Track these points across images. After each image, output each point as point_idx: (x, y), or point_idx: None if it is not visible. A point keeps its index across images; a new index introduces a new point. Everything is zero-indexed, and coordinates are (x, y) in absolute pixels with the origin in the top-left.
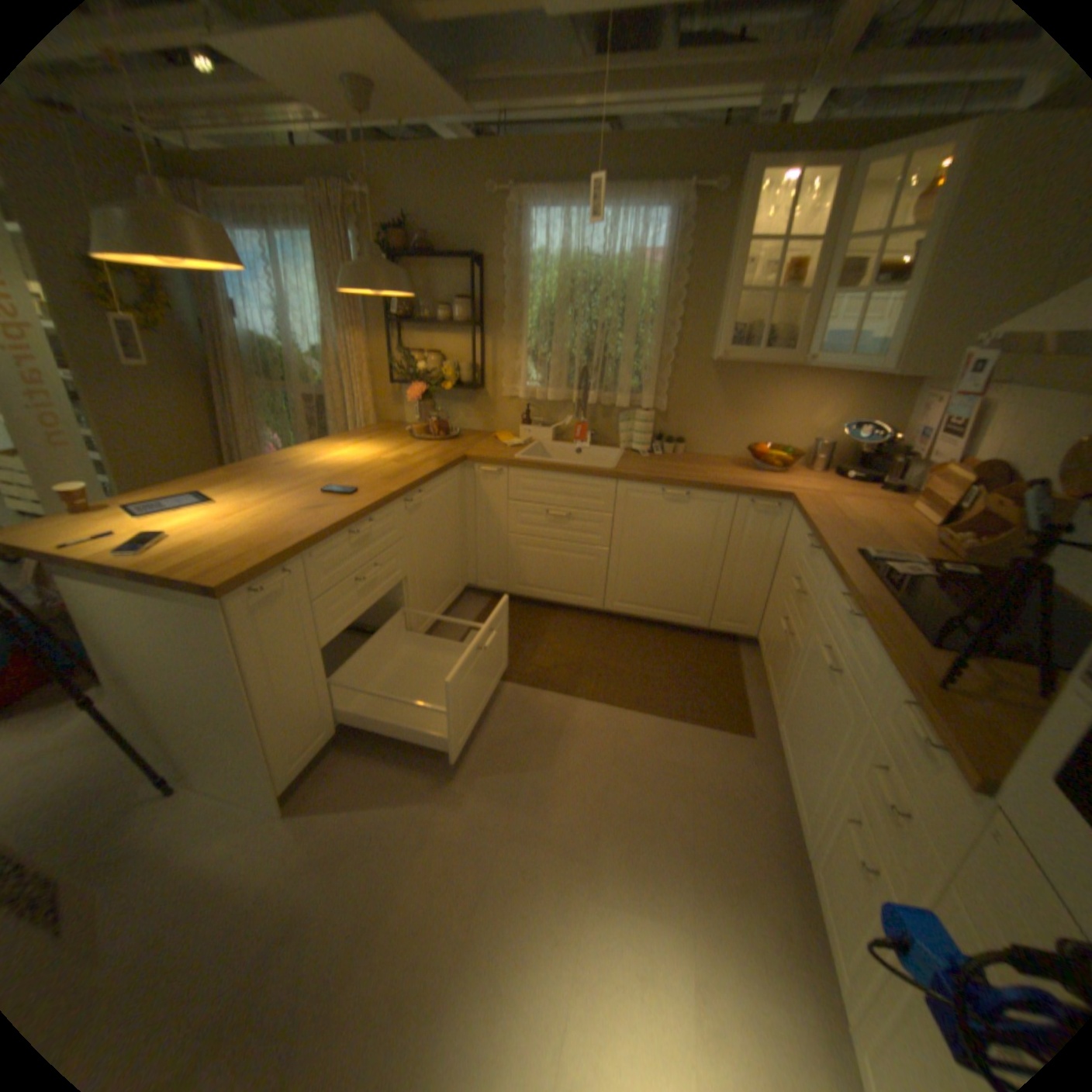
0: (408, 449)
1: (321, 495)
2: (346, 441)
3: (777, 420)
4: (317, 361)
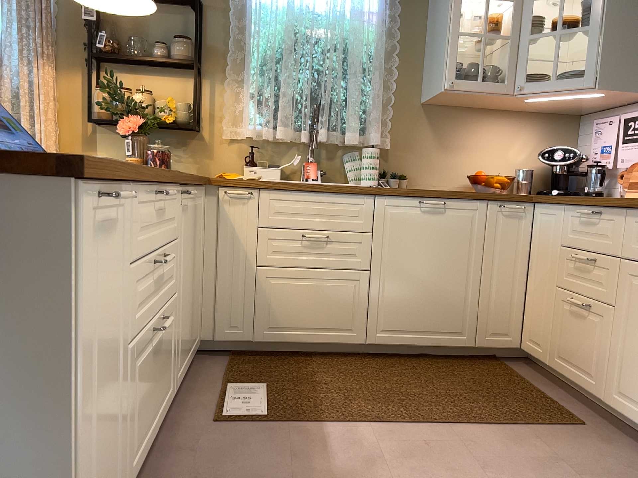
0: None
1: None
2: None
3: (481, 155)
4: None
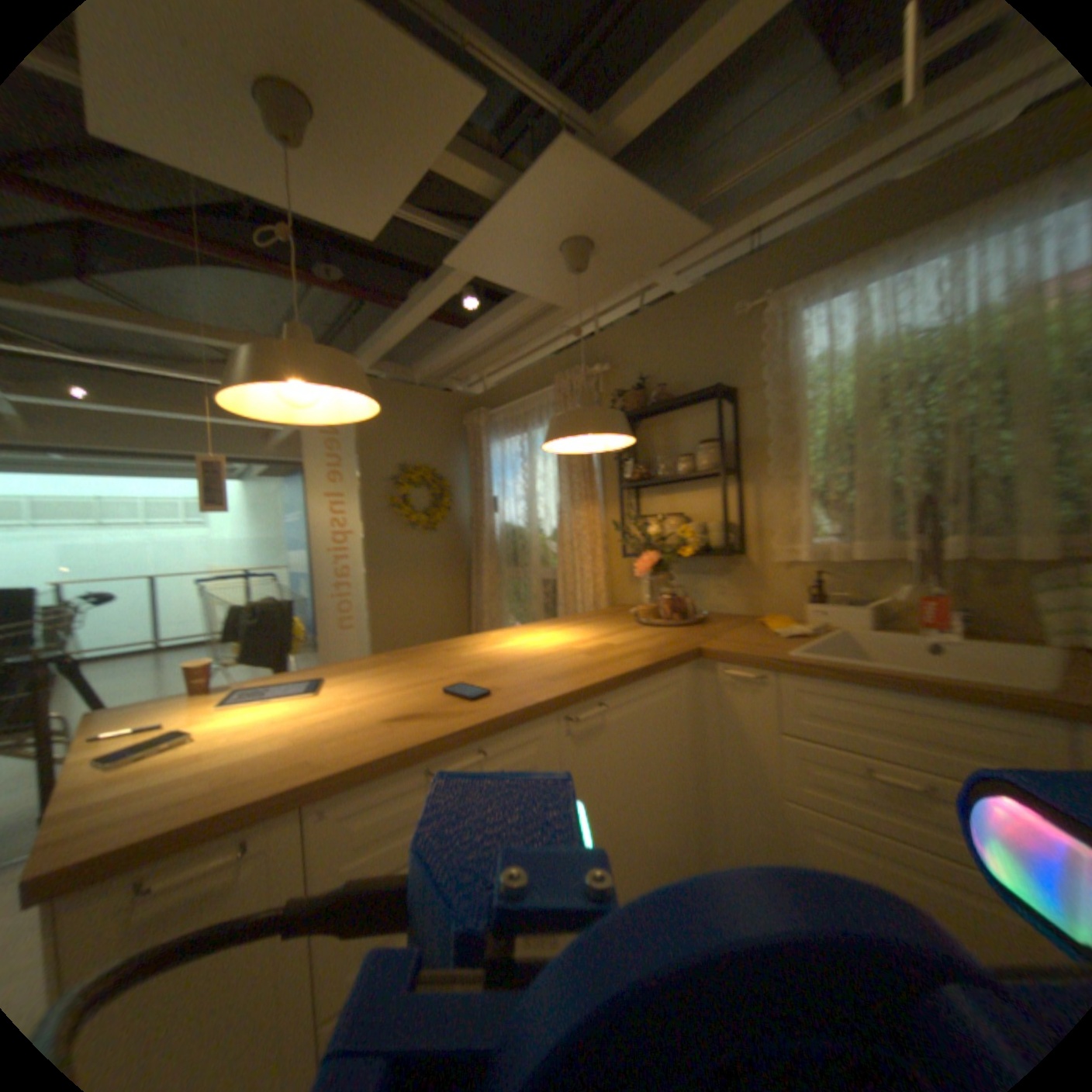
0: (624, 634)
1: (444, 694)
2: (556, 624)
3: None
4: (558, 541)
